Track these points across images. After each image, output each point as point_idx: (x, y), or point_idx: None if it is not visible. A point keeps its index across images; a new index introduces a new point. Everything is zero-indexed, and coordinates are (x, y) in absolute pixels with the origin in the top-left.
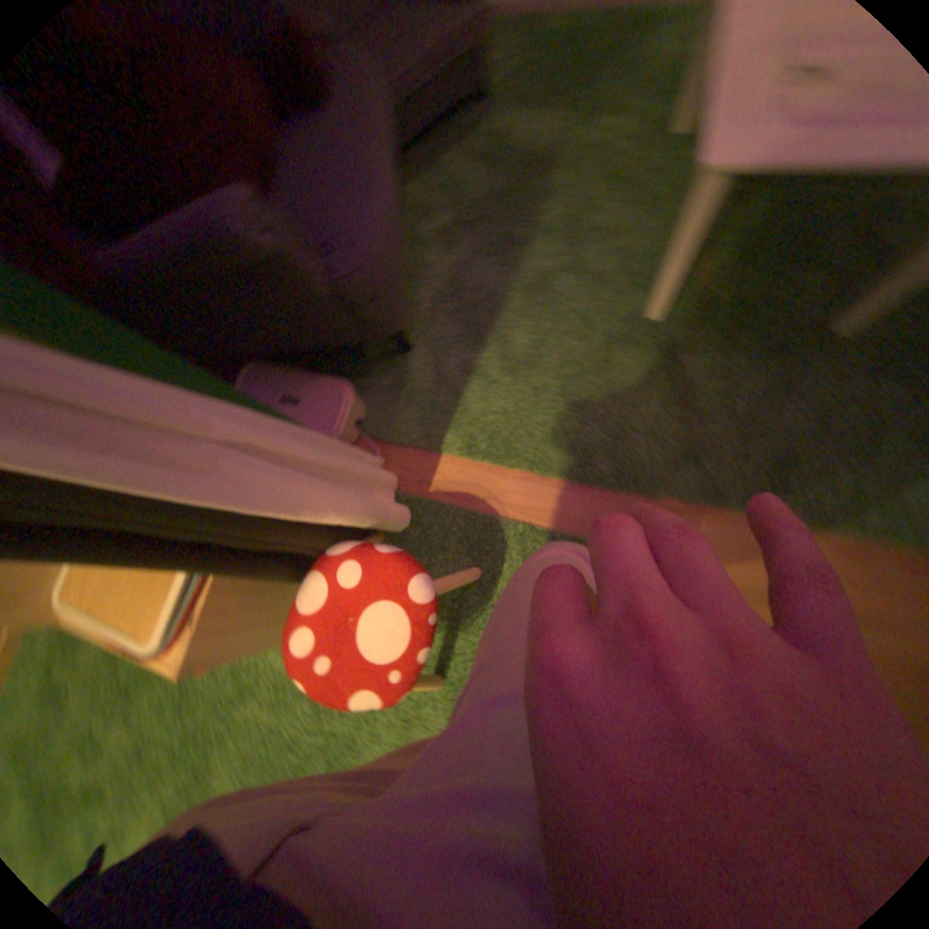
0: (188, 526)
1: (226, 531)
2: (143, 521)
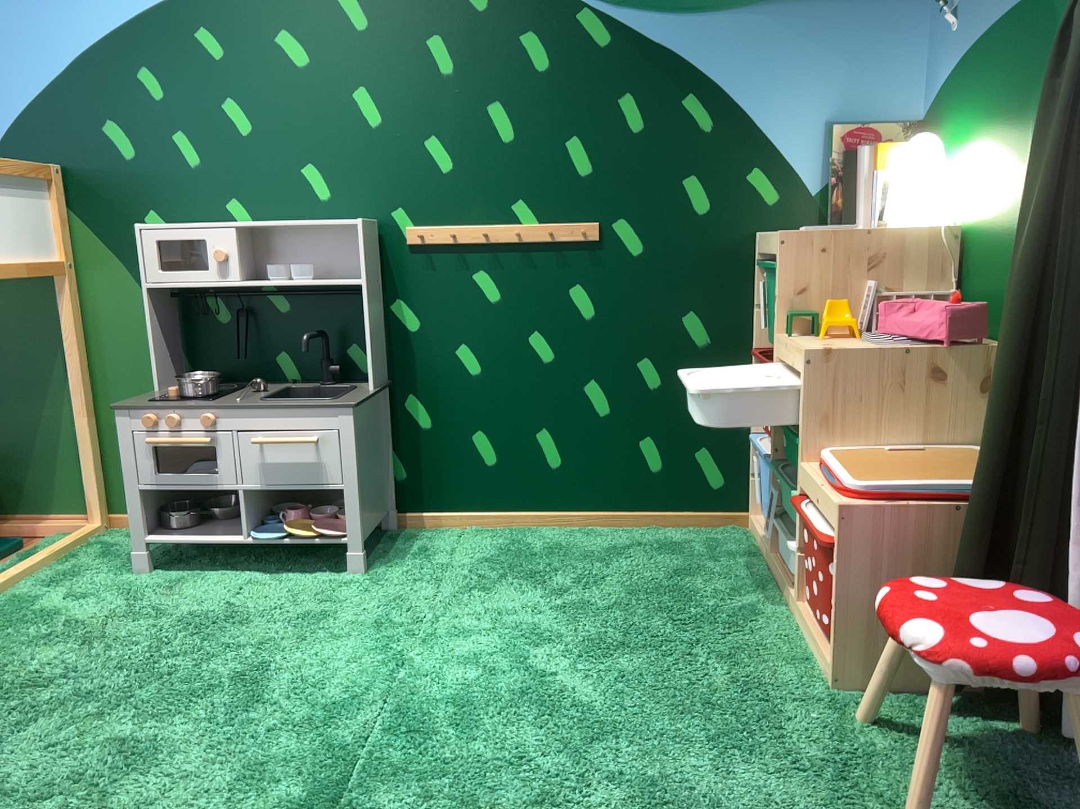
0: (1079, 381)
1: (1077, 412)
2: (1079, 350)
